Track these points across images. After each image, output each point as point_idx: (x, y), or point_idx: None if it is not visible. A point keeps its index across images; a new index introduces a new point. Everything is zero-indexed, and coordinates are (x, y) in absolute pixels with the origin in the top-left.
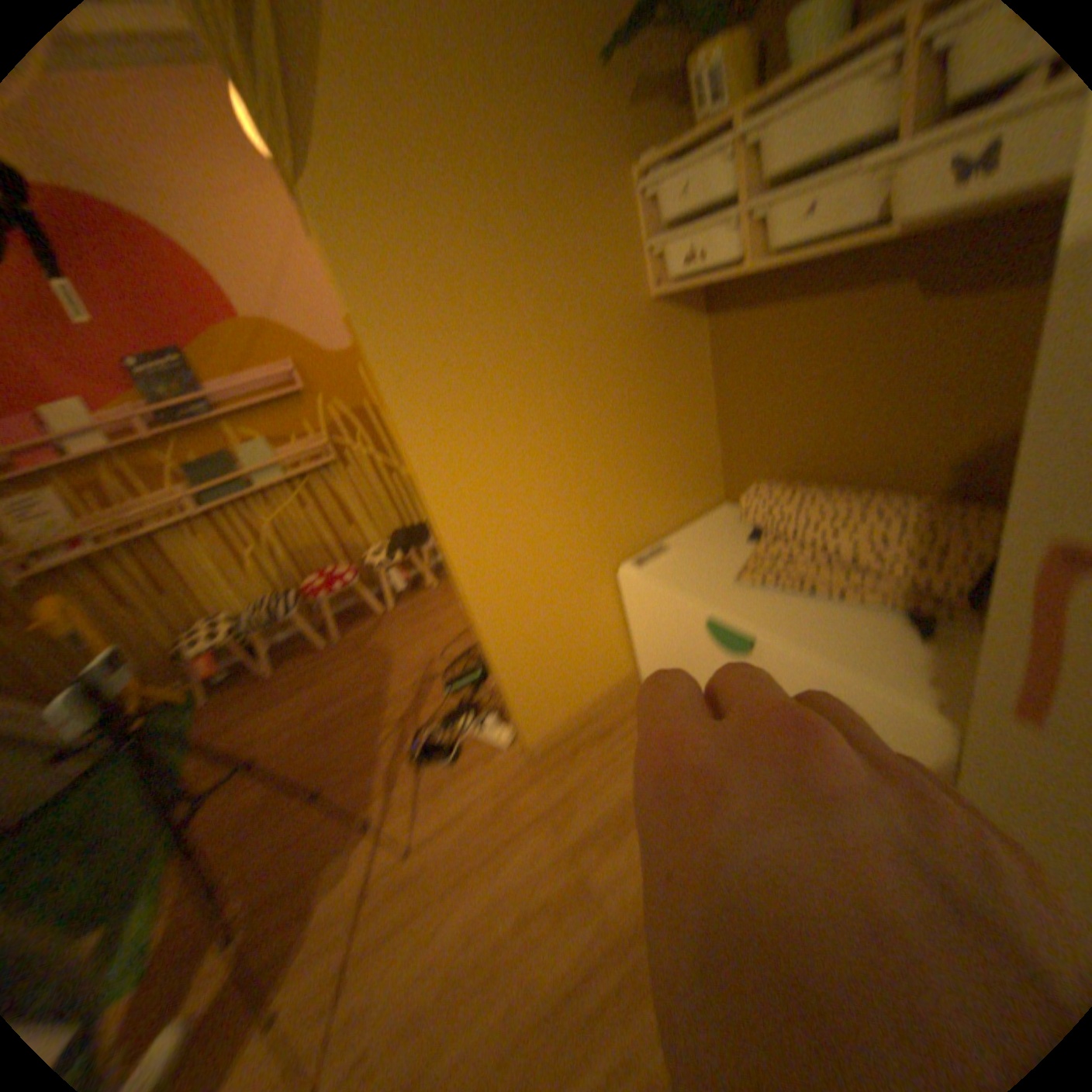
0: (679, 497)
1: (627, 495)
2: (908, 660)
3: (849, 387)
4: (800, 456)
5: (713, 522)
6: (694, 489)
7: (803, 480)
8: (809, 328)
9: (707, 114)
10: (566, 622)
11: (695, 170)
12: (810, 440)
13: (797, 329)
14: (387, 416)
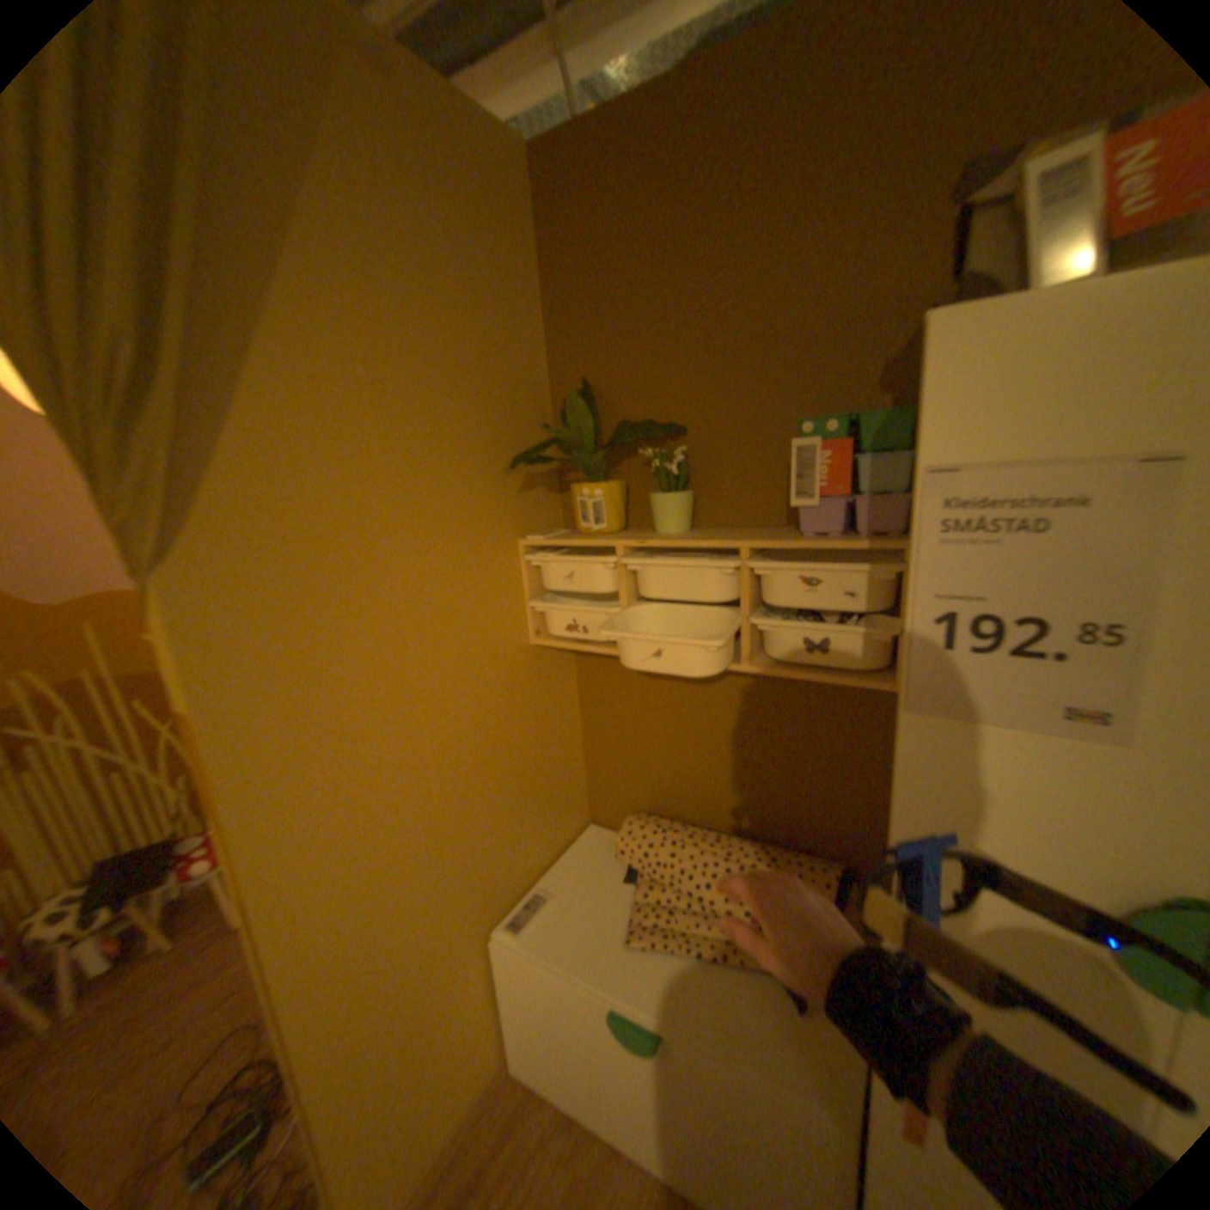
0: (551, 833)
1: (503, 848)
2: (797, 1044)
3: (702, 743)
4: (663, 792)
5: (586, 858)
6: (564, 820)
7: (668, 818)
8: (667, 690)
9: (589, 529)
10: (428, 1038)
11: (581, 570)
12: (671, 780)
13: (657, 689)
14: (217, 831)
